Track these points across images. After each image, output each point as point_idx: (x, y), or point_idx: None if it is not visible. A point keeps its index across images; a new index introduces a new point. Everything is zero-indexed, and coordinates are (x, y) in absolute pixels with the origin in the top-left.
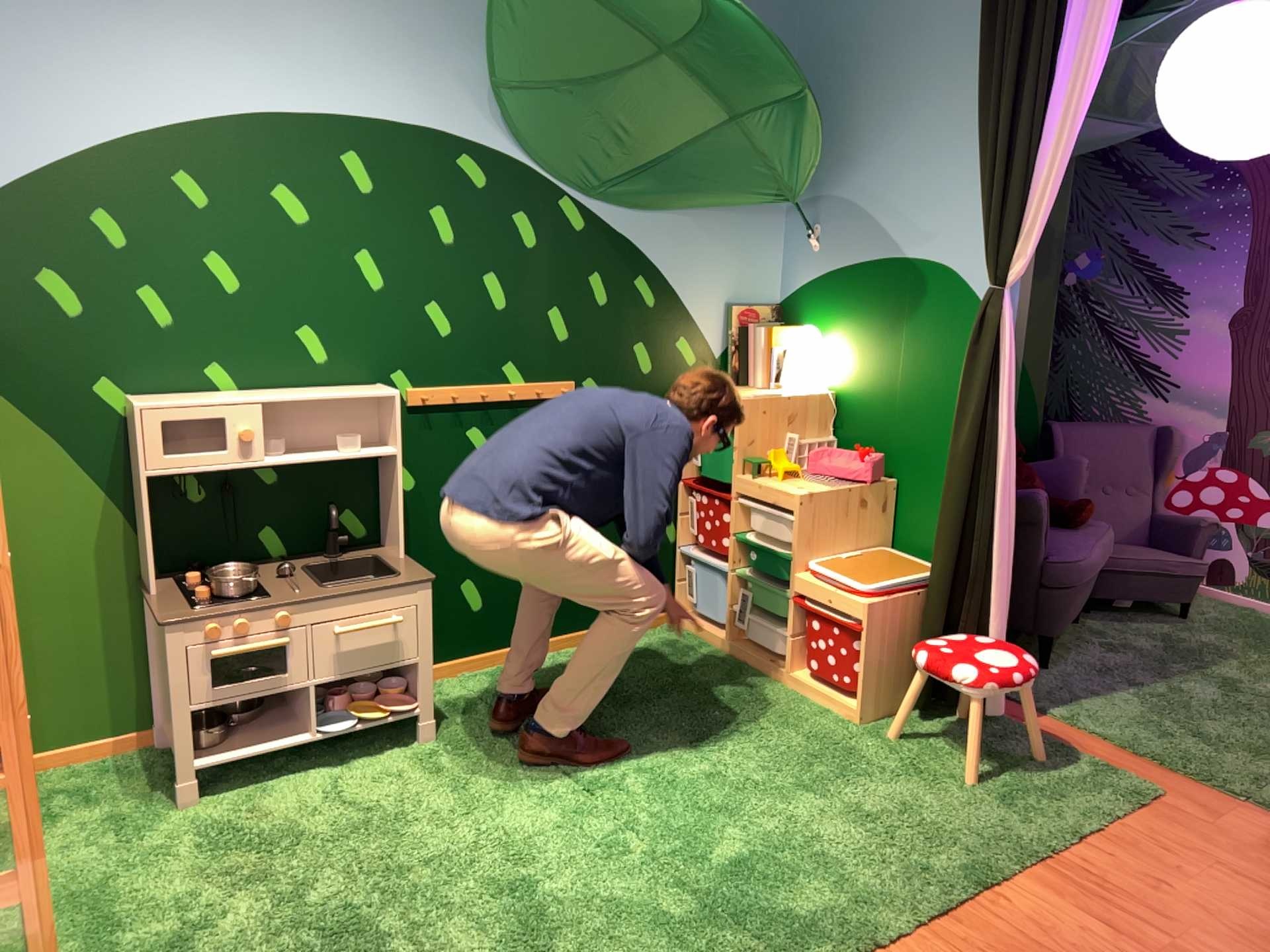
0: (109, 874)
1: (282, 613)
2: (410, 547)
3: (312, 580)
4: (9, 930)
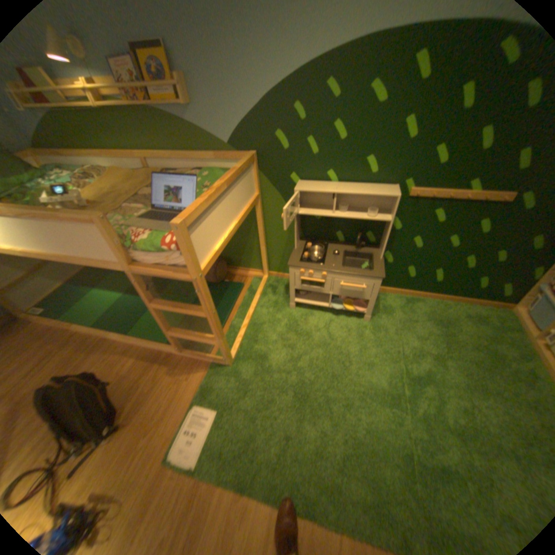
0: (264, 322)
1: (323, 273)
2: (391, 250)
3: (344, 259)
4: (239, 328)
